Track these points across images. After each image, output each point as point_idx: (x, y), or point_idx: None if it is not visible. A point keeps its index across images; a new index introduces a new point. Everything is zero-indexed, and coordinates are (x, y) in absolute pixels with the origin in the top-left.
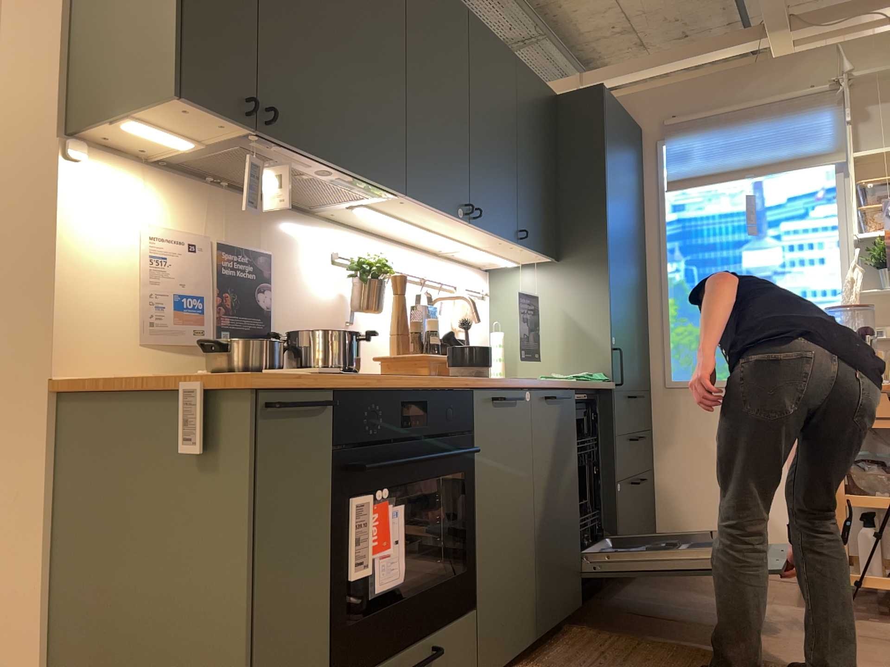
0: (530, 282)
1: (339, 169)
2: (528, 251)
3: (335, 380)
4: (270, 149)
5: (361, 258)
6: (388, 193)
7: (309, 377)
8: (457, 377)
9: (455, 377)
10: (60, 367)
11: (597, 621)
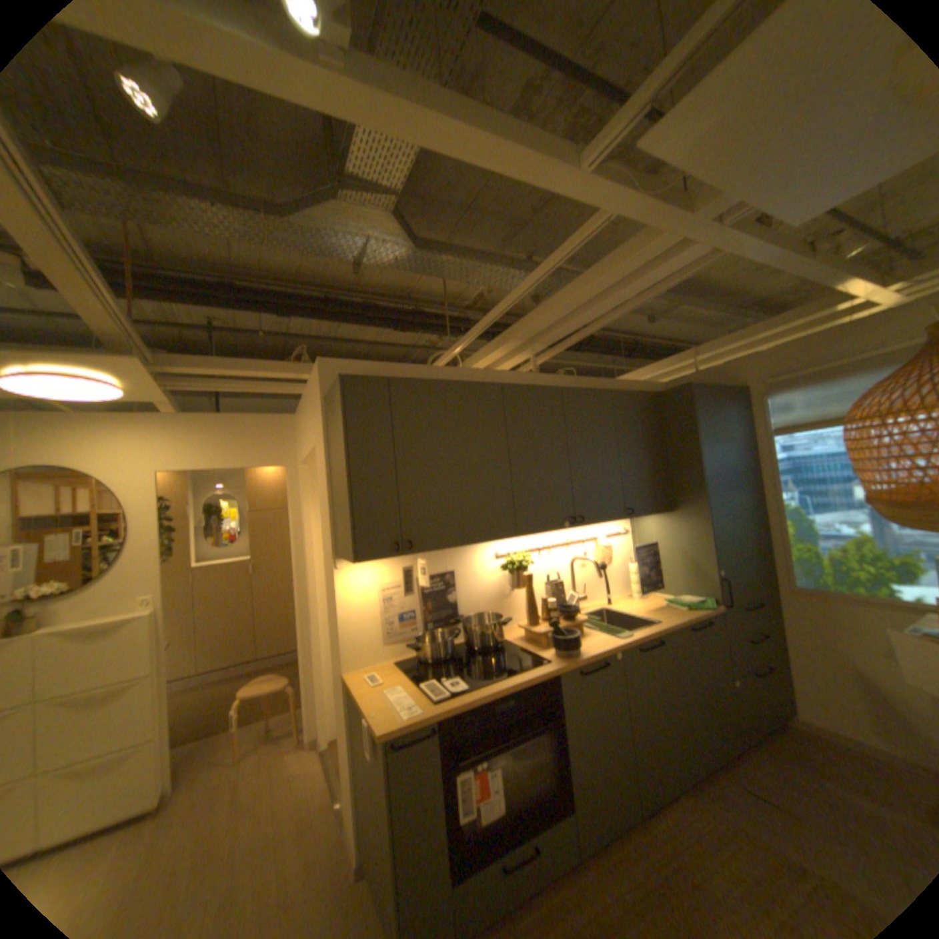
0: (655, 525)
1: (463, 546)
2: (641, 516)
3: (437, 718)
4: (418, 553)
5: (510, 557)
6: (506, 537)
7: (423, 716)
8: (548, 665)
9: (548, 664)
10: (344, 669)
11: (713, 794)
